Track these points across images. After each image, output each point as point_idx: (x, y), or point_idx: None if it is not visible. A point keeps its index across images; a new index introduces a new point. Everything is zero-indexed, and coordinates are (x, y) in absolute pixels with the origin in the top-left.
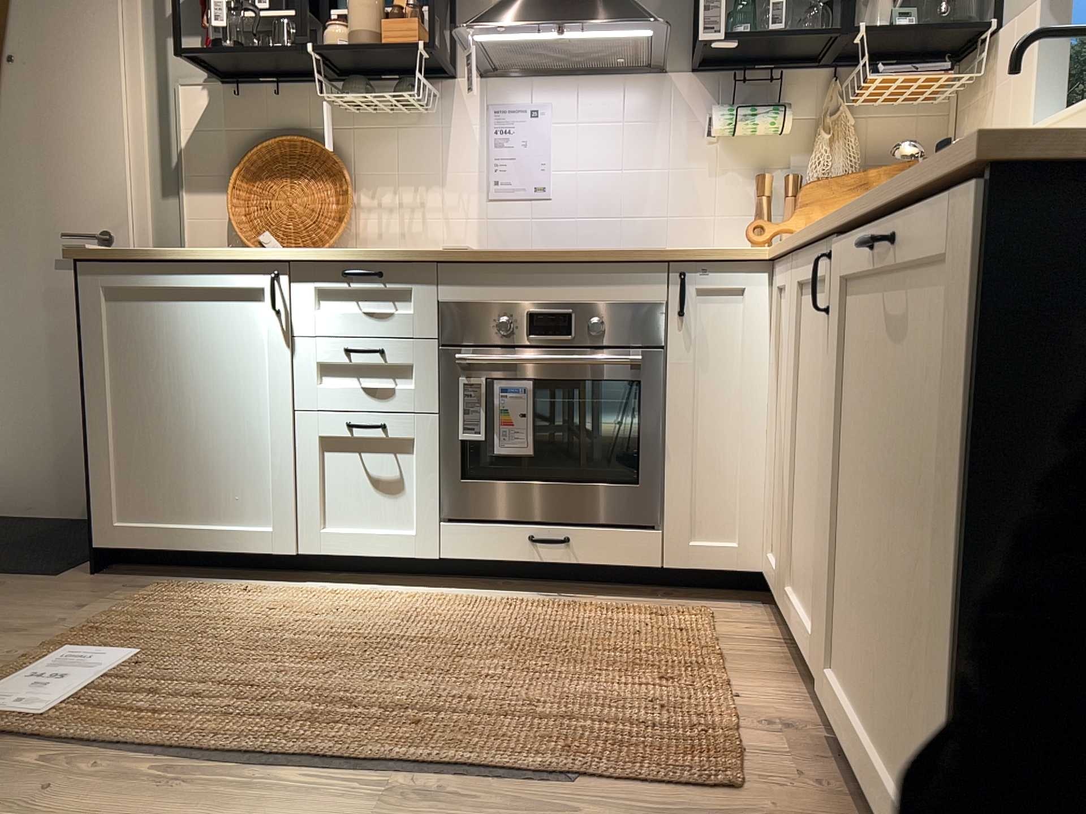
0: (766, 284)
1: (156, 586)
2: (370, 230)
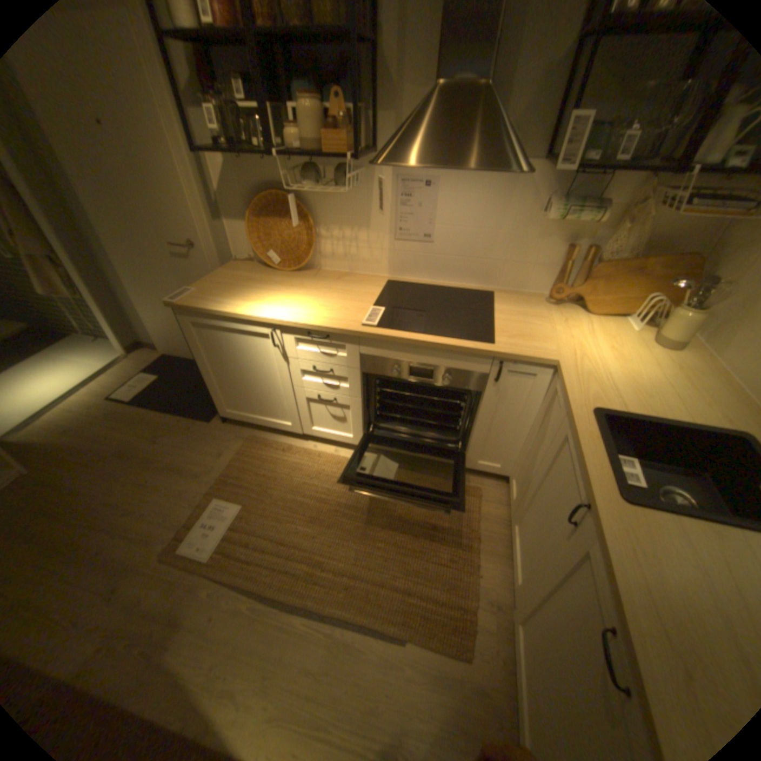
0: (549, 374)
1: (247, 439)
2: (328, 250)
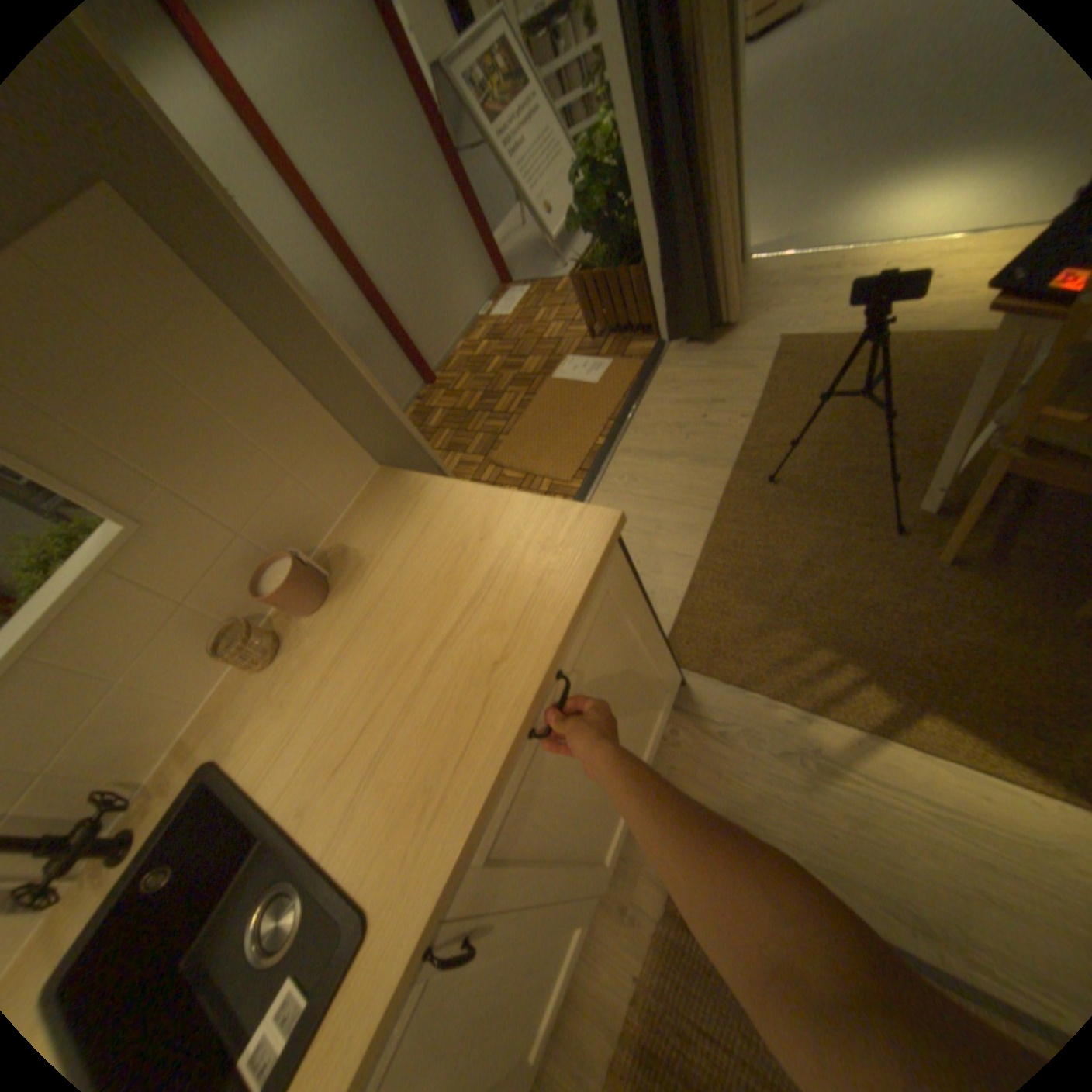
0: None
1: None
2: None
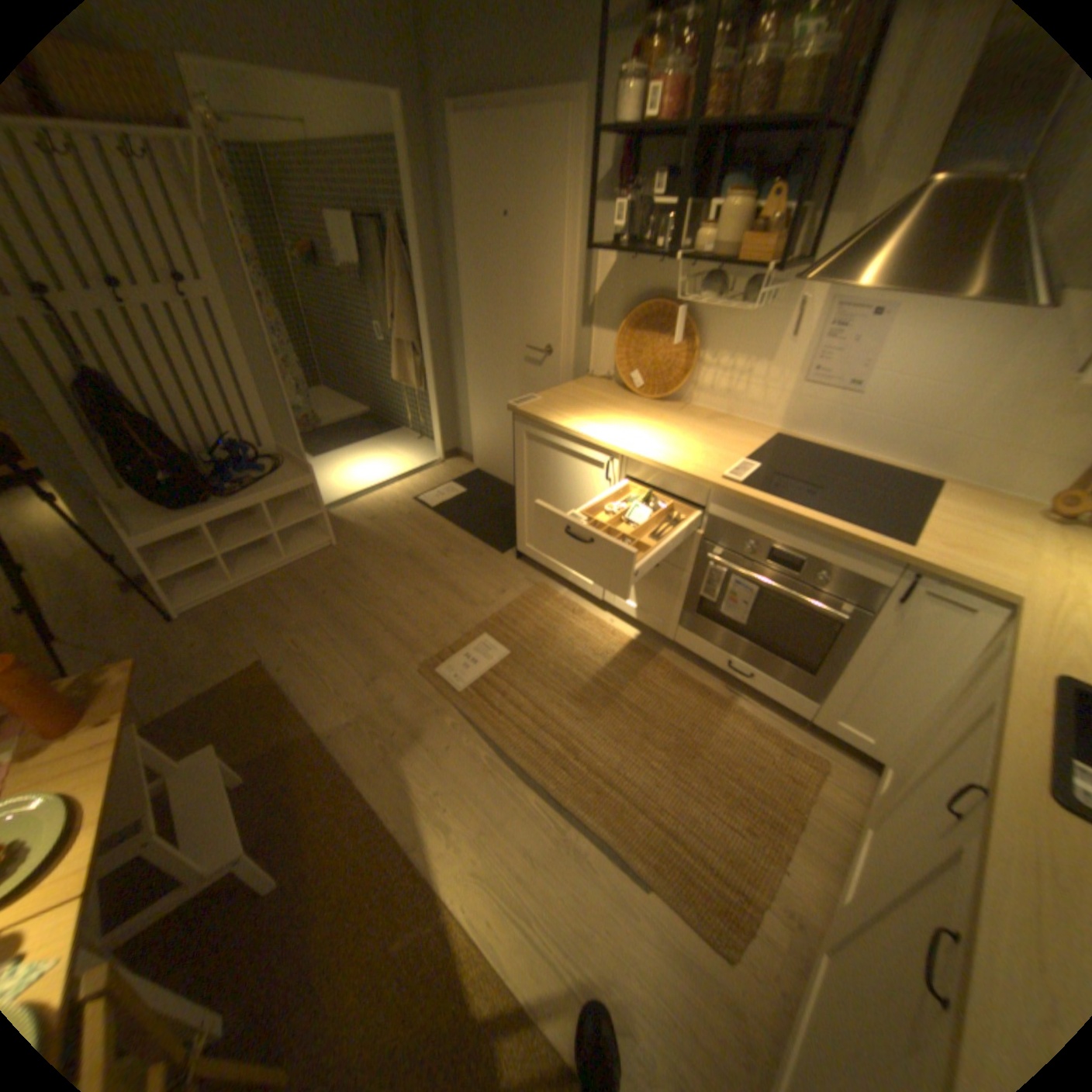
0: (1003, 616)
1: (538, 585)
2: (708, 381)
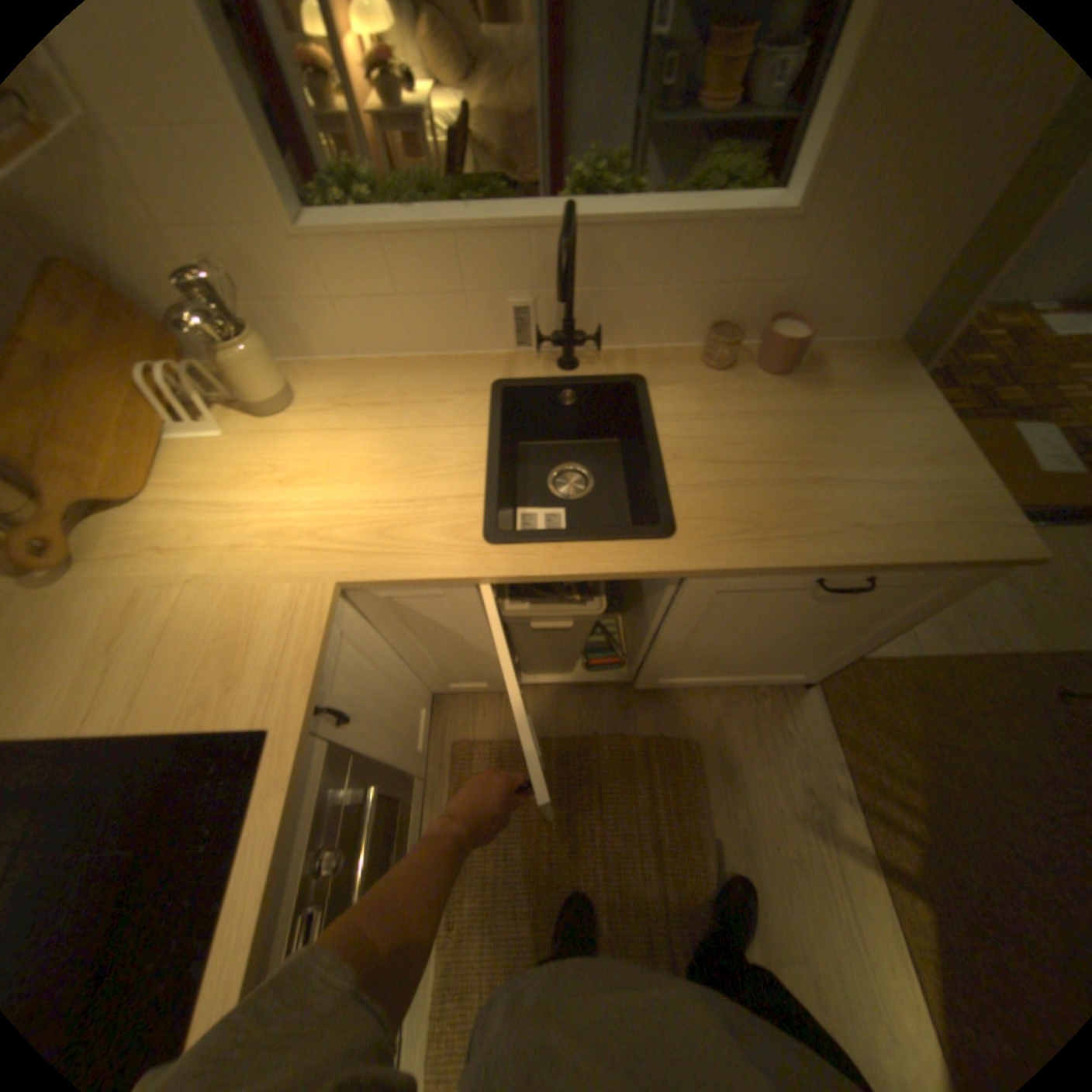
0: (340, 604)
1: None
2: None
